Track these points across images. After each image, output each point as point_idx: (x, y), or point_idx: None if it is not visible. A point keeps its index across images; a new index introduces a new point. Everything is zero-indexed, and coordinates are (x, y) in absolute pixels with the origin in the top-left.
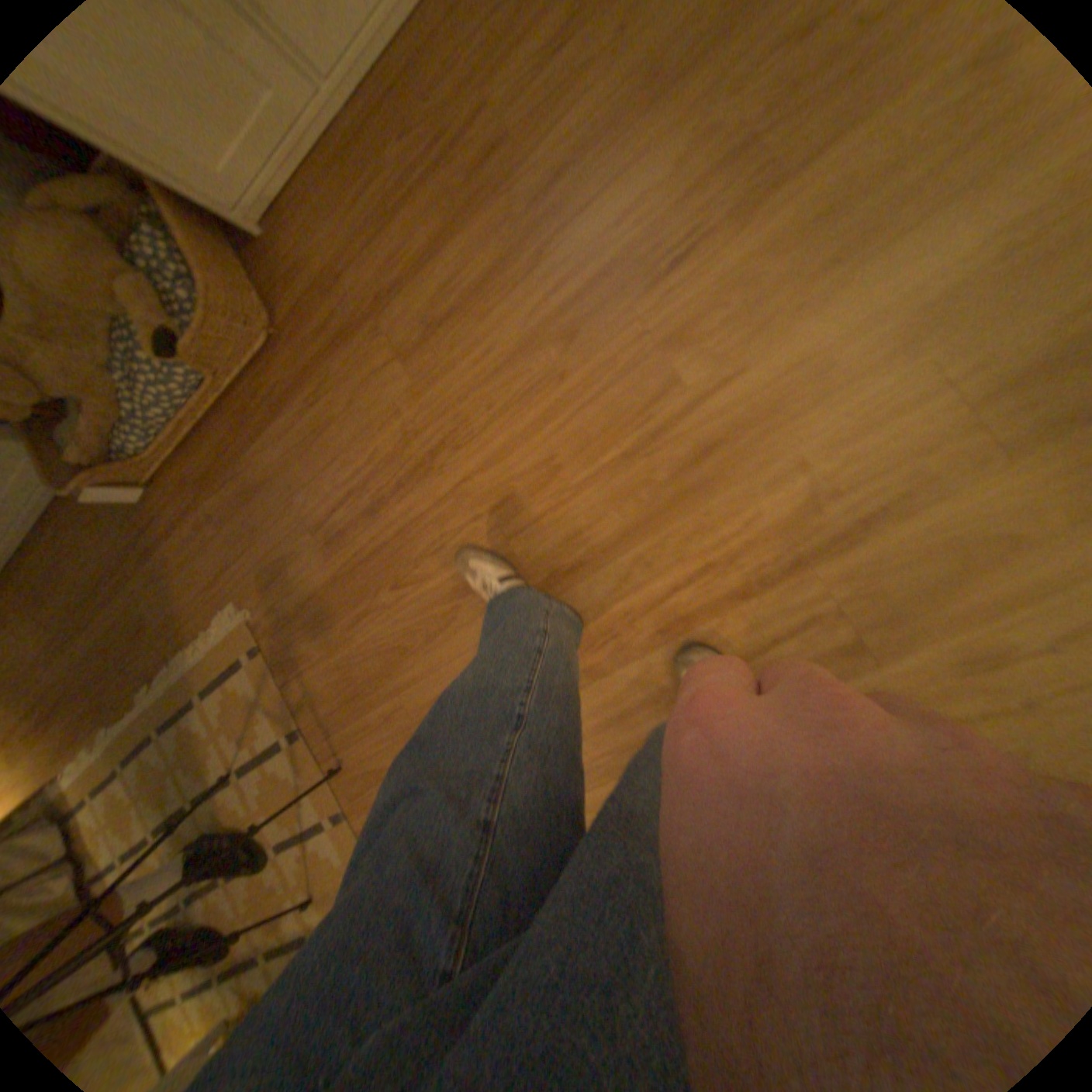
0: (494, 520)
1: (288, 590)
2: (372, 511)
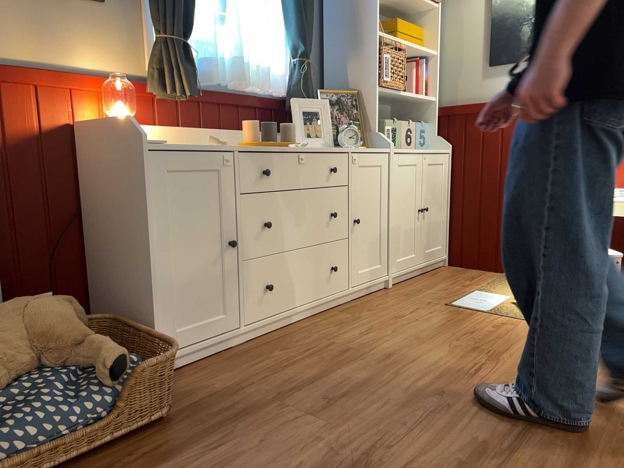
0: None
1: None
2: None
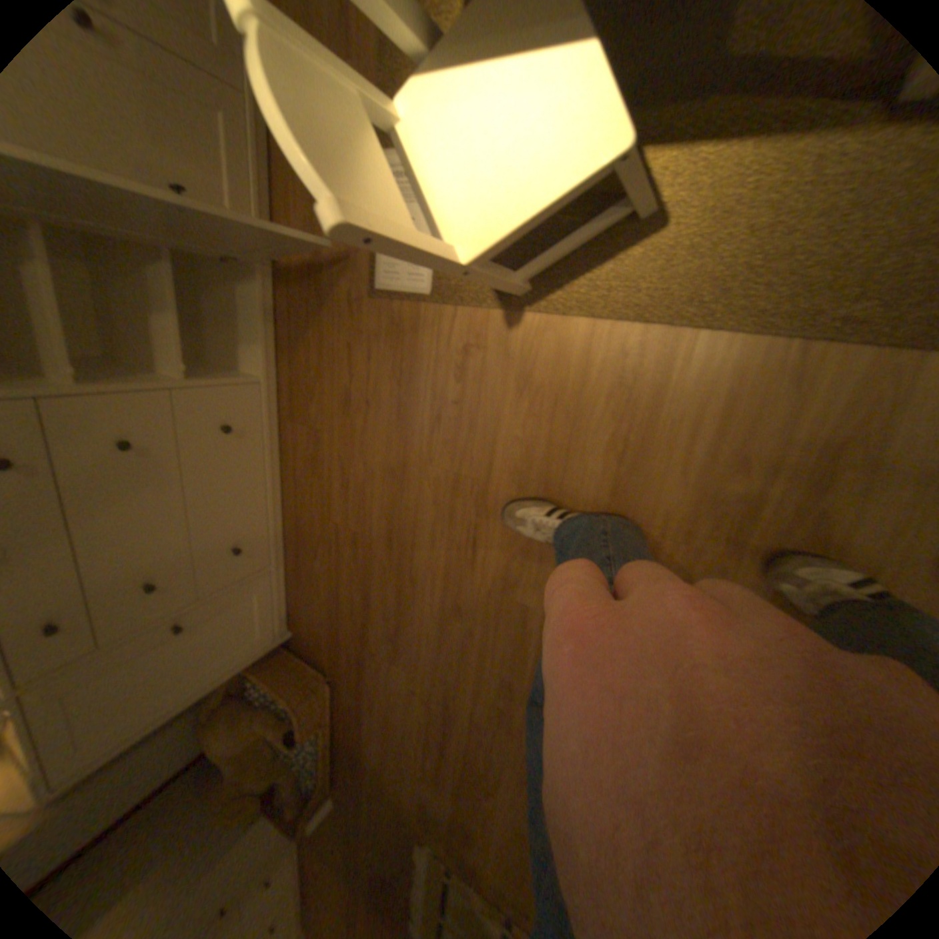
0: (503, 730)
1: (436, 824)
2: (441, 755)
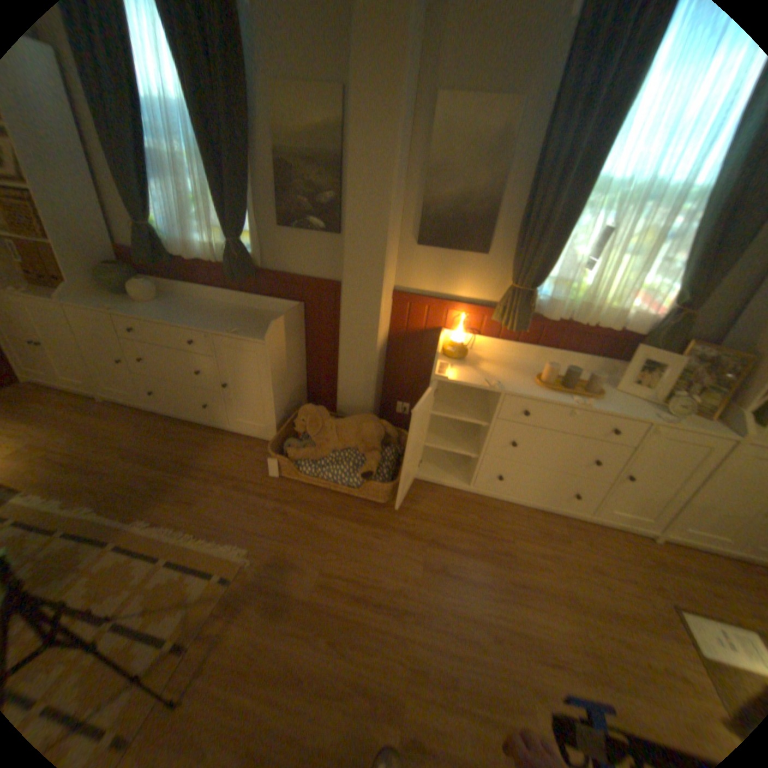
0: (408, 680)
1: (278, 585)
2: (356, 605)
